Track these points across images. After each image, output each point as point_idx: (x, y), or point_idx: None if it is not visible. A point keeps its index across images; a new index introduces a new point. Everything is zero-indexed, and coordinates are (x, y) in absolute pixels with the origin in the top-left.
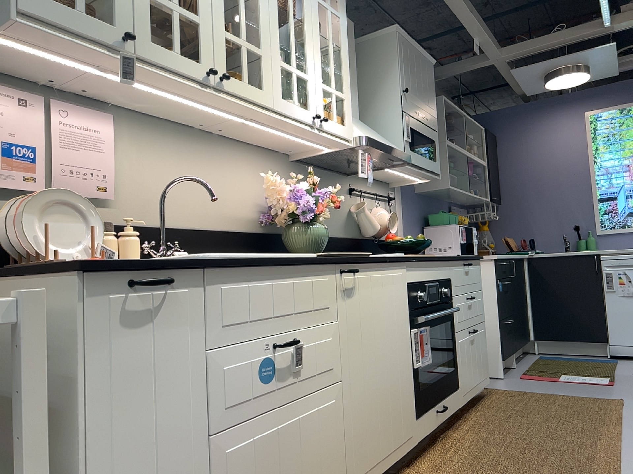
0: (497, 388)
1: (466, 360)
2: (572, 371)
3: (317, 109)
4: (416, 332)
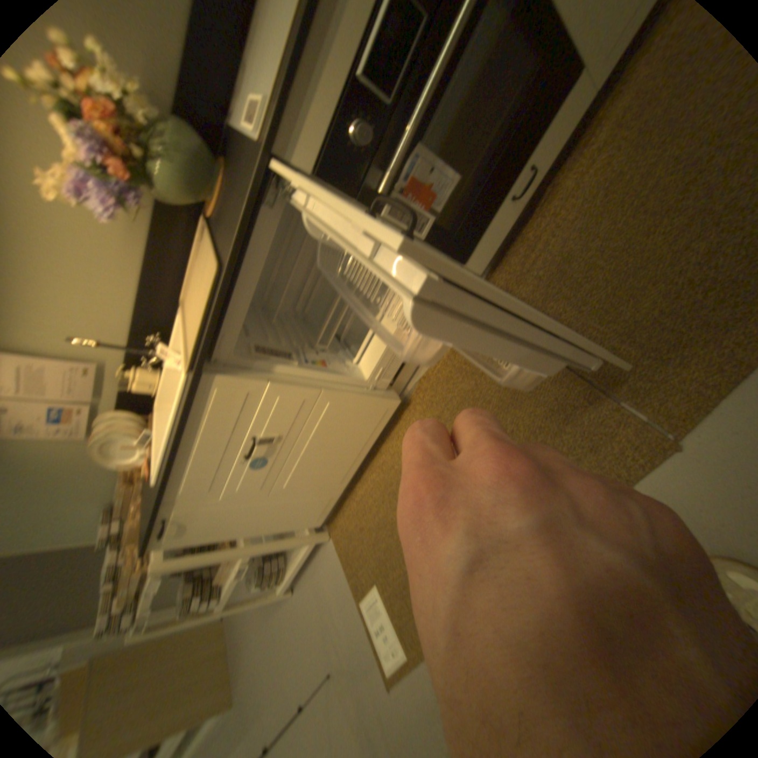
0: None
1: None
2: None
3: None
4: (390, 207)
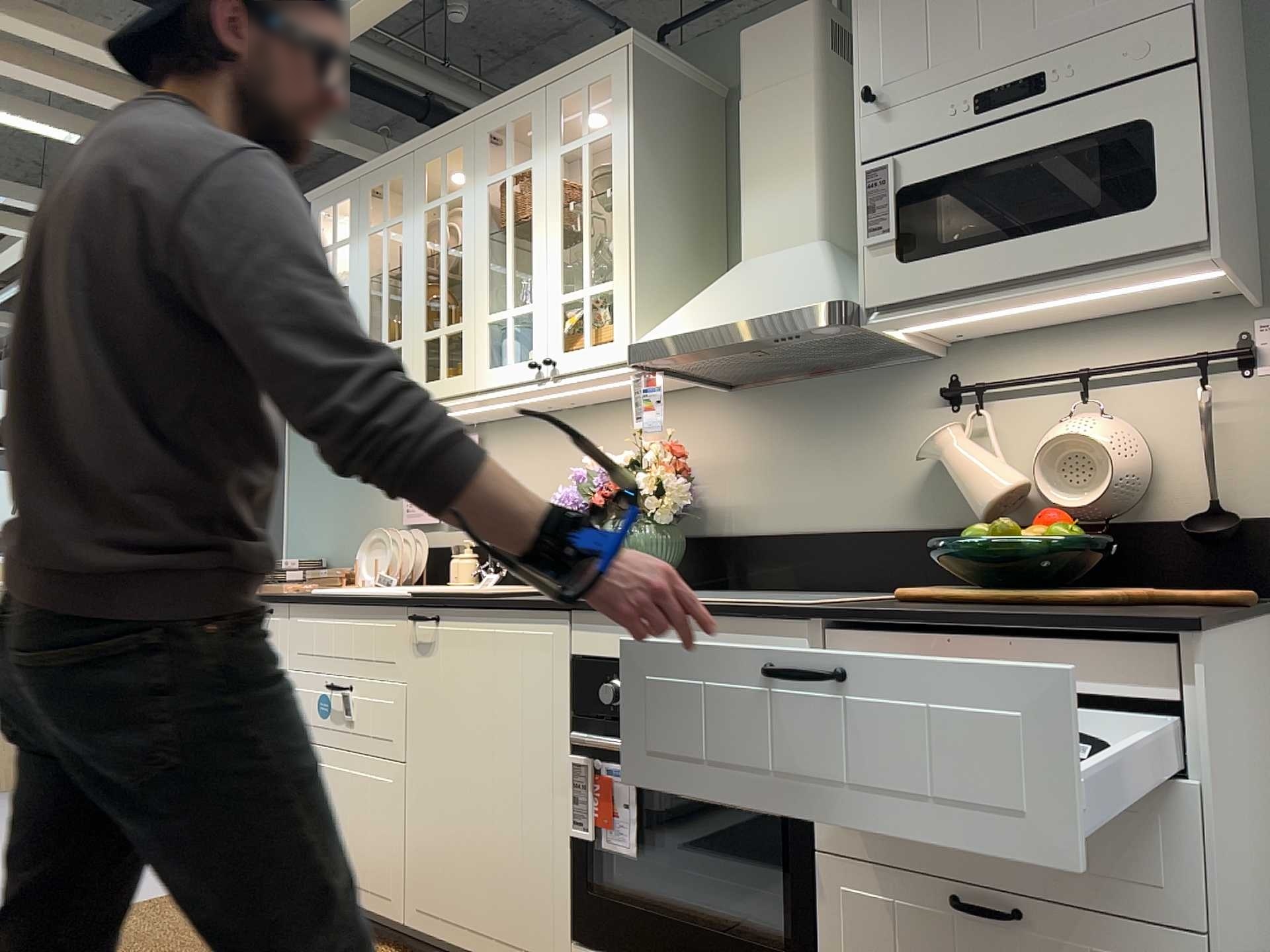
0: None
1: None
2: None
3: (545, 347)
4: (580, 764)
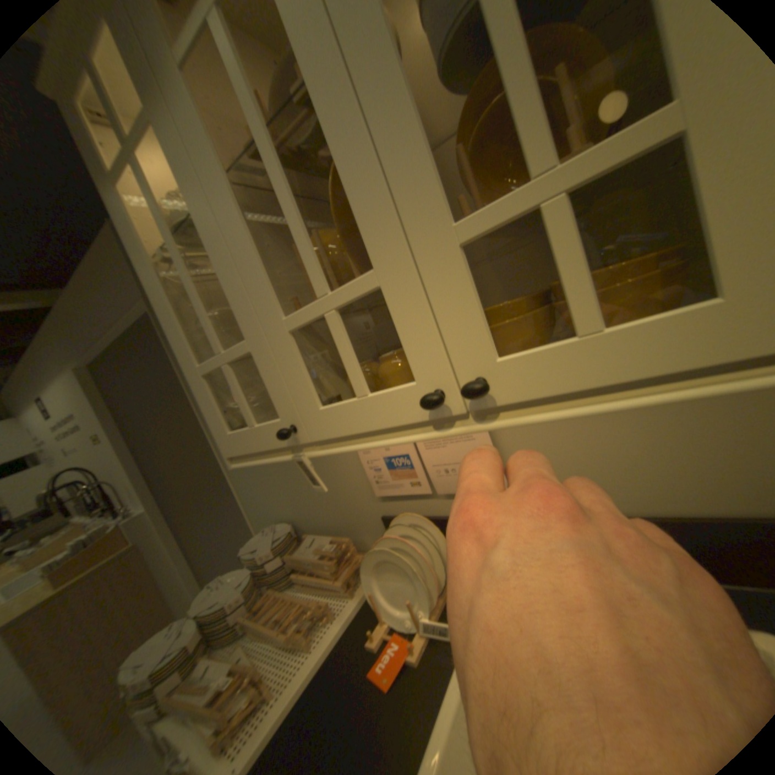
0: None
1: None
2: None
3: None
4: None
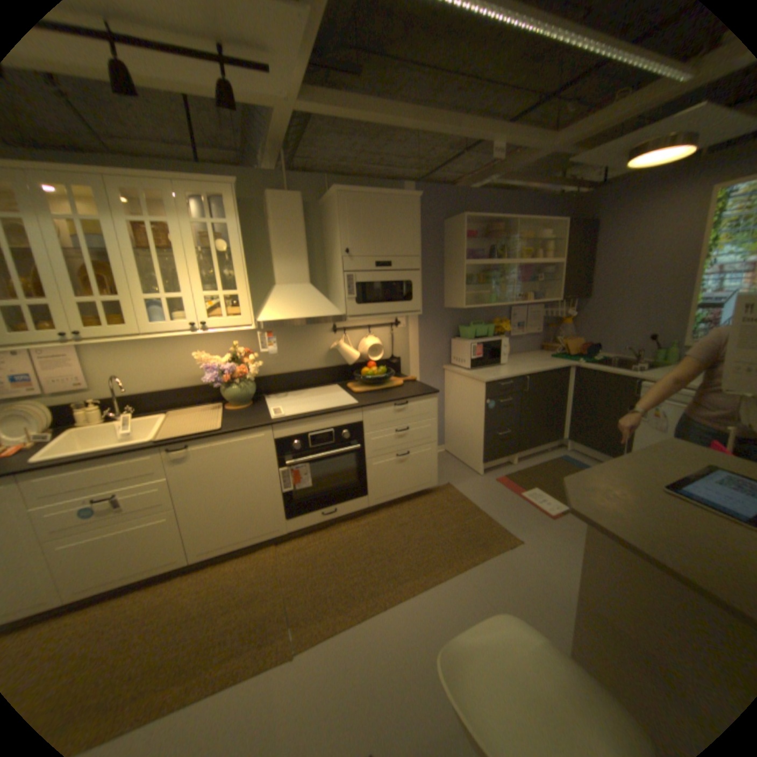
0: (457, 487)
1: (385, 476)
2: (552, 488)
3: (196, 316)
4: (284, 470)
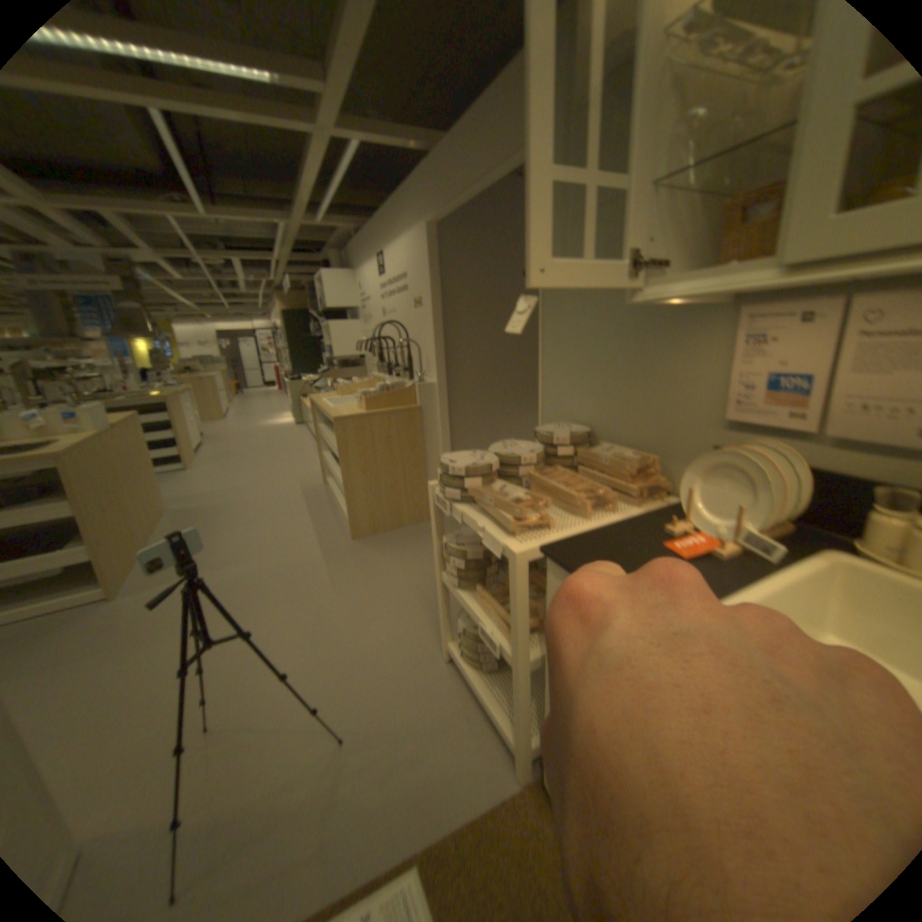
0: None
1: None
2: None
3: None
4: None
